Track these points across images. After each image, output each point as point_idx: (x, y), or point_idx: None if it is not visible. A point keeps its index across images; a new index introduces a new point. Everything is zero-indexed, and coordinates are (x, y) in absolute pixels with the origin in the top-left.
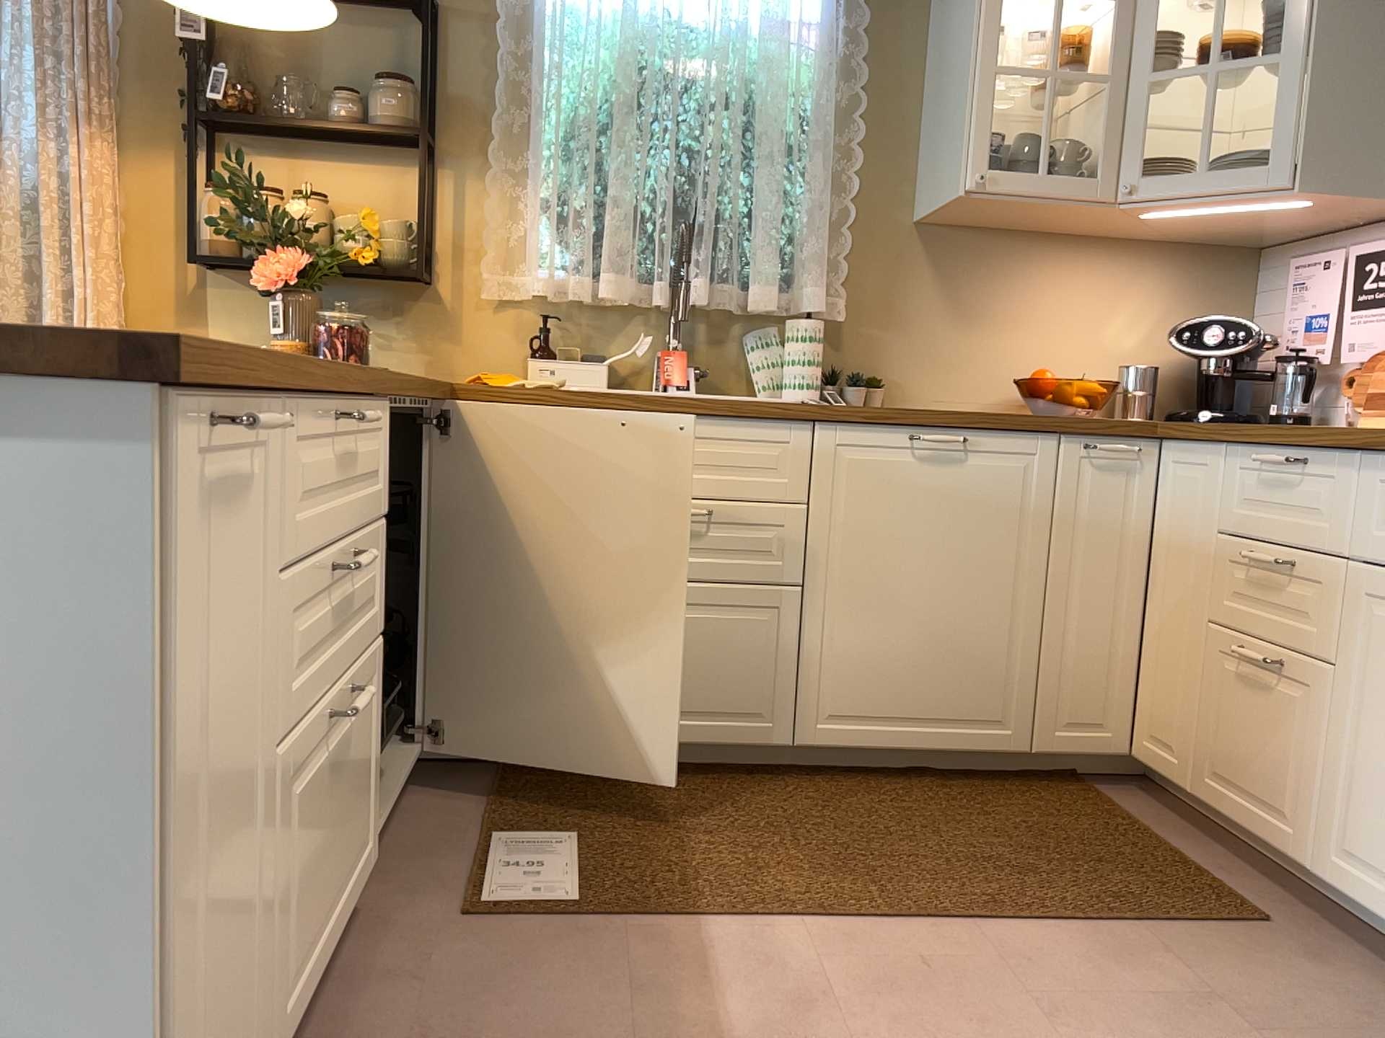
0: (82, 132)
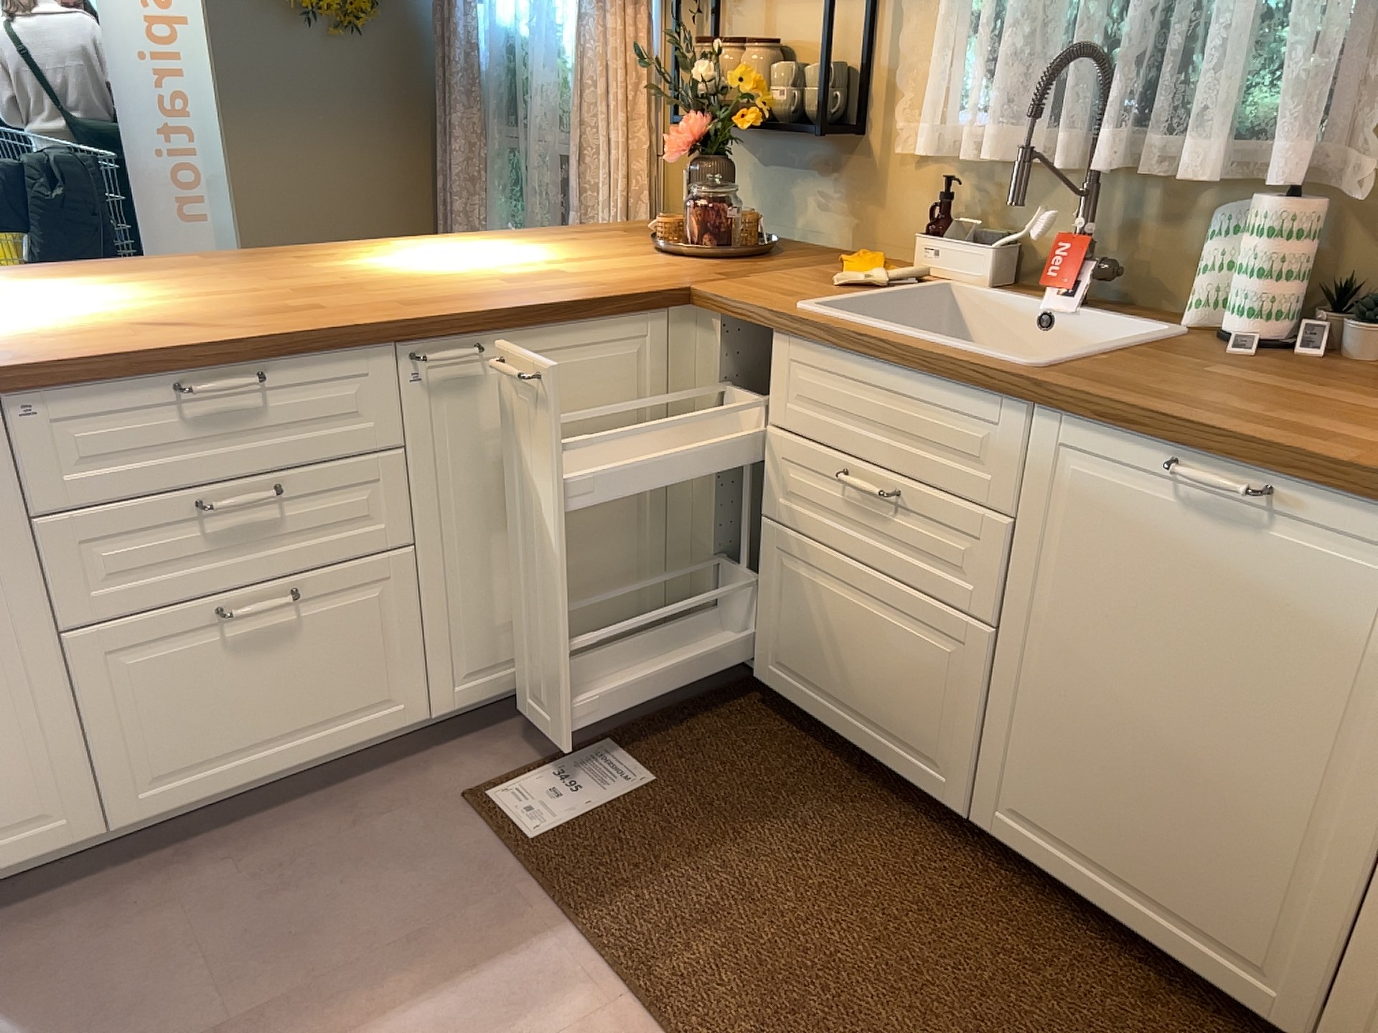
0: (613, 3)
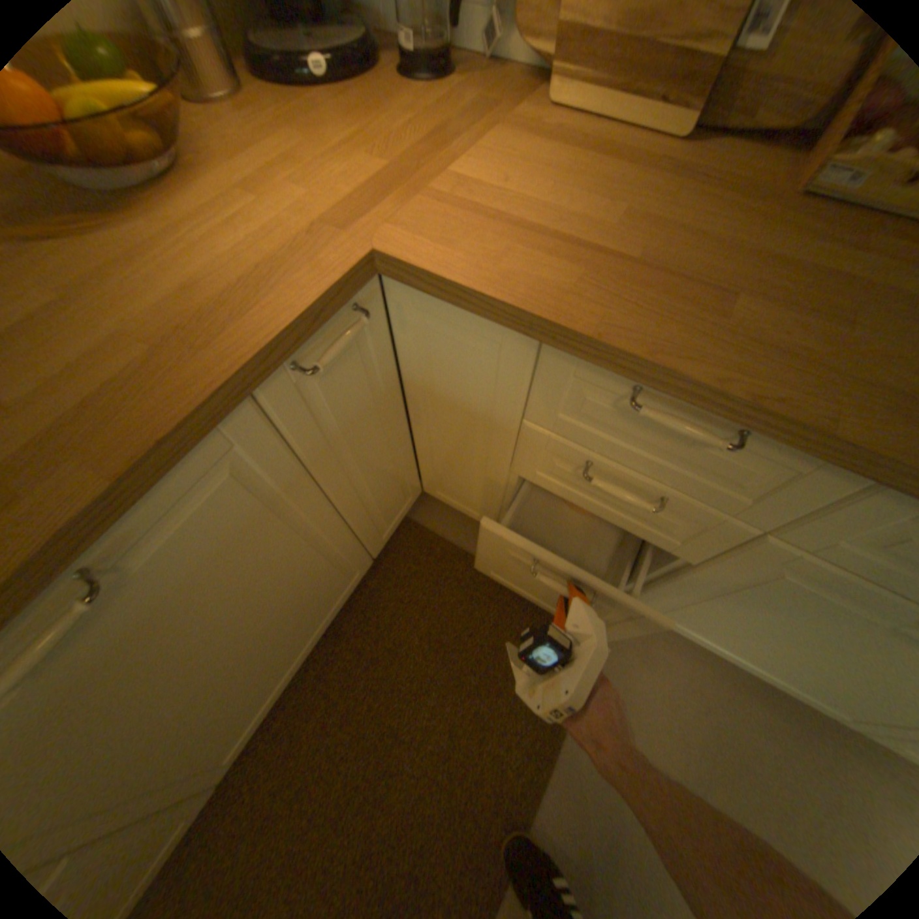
0: None
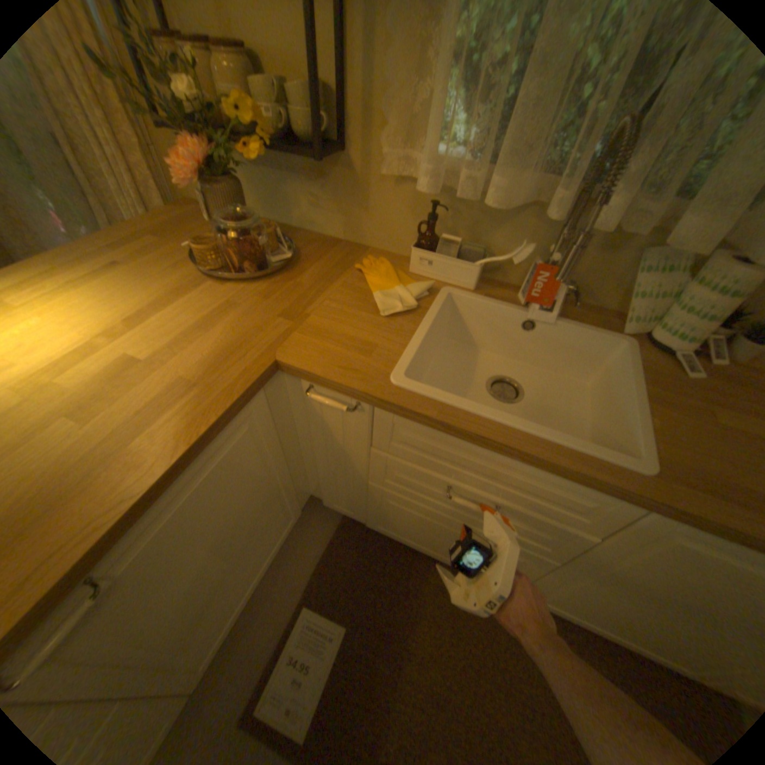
0: None
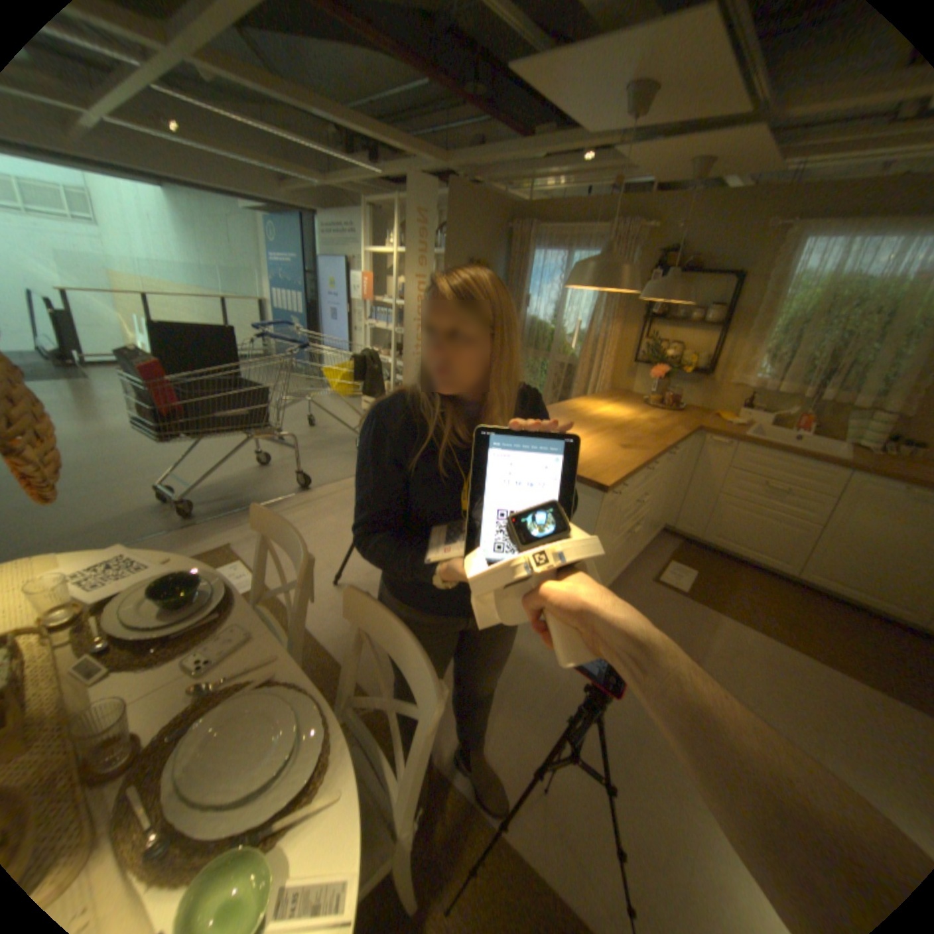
0: (611, 321)
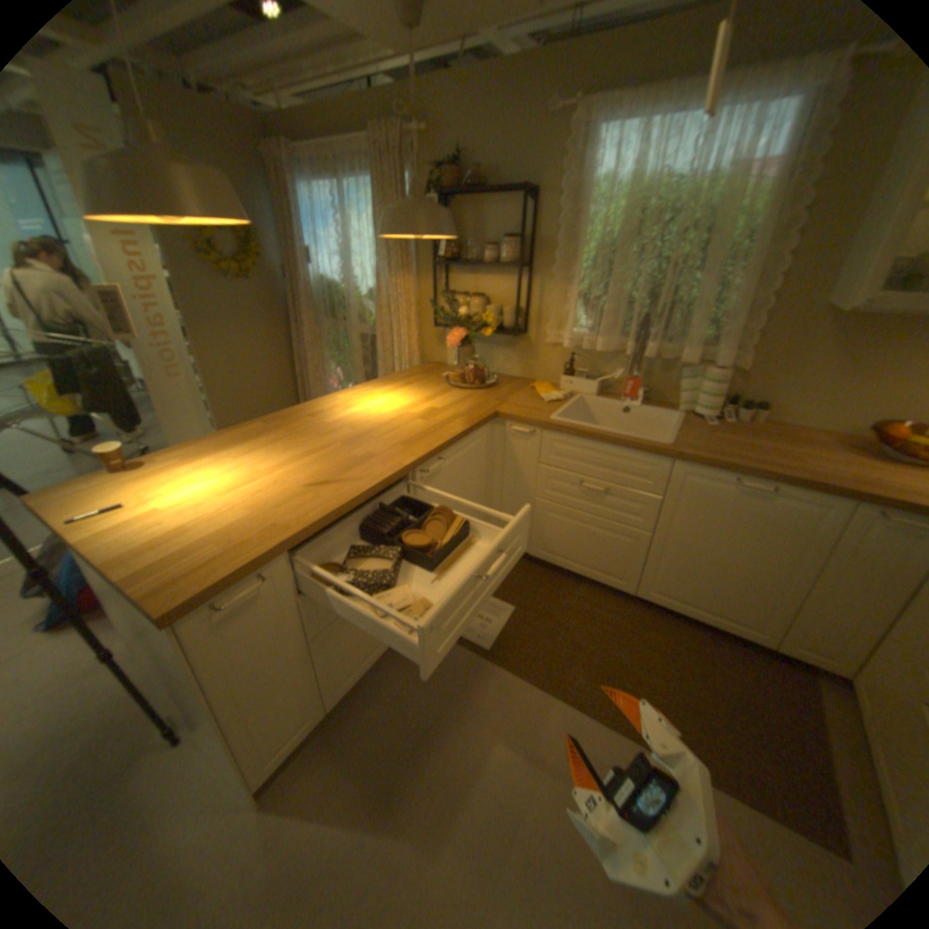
0: (396, 273)
